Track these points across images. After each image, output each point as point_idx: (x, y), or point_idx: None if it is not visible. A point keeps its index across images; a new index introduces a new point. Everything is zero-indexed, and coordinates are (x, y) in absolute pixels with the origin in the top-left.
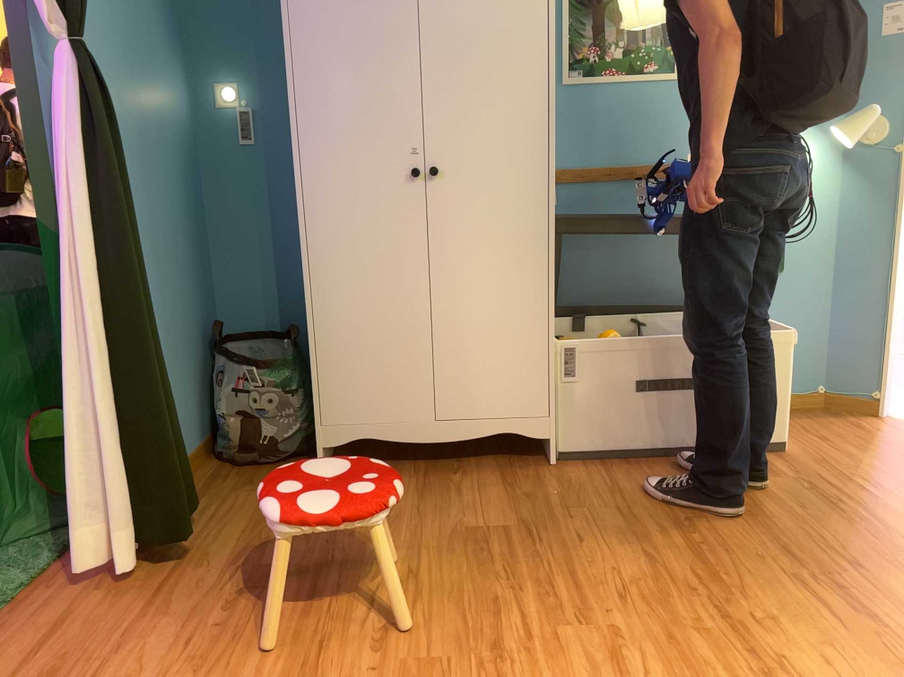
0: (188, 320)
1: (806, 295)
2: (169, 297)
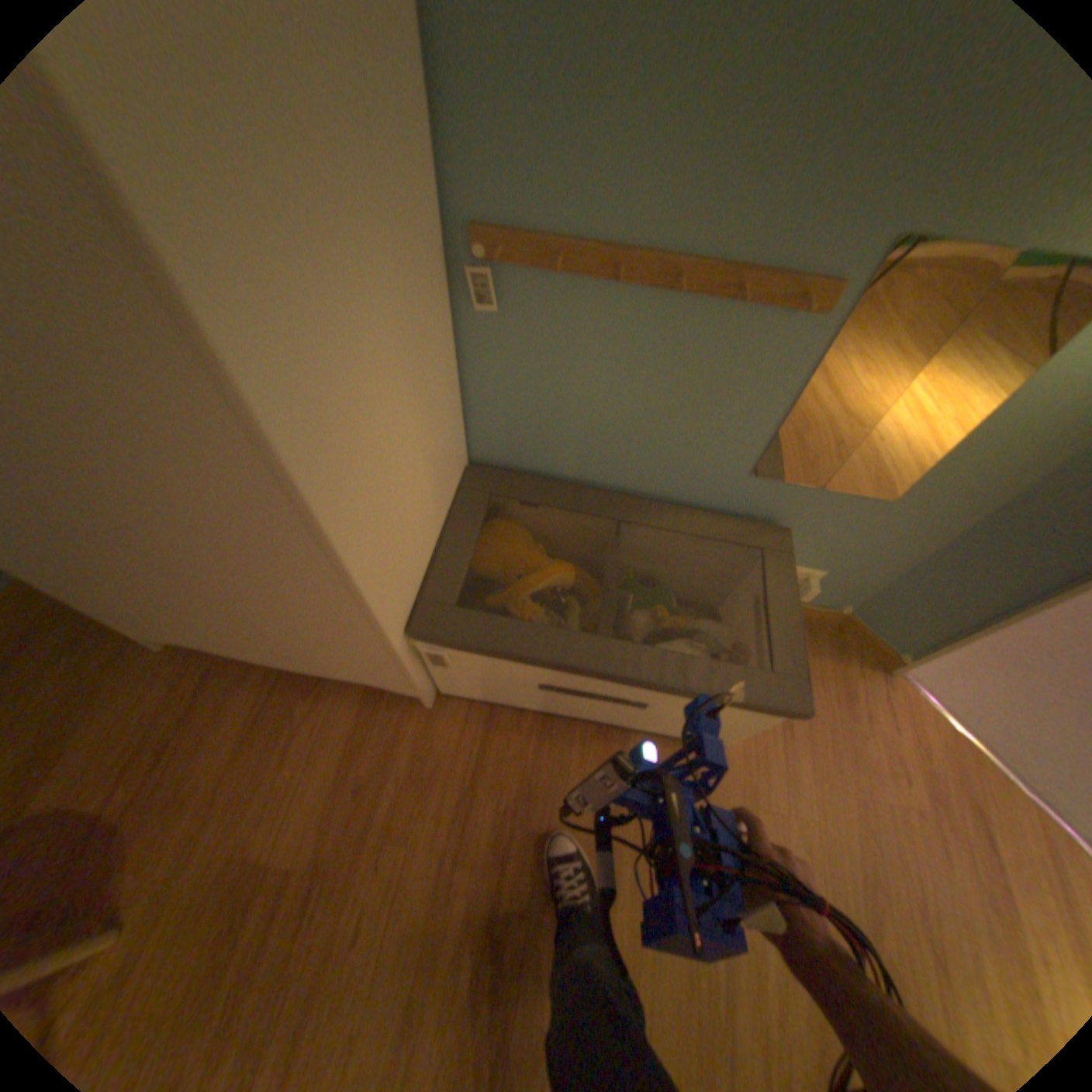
0: None
1: (913, 532)
2: None
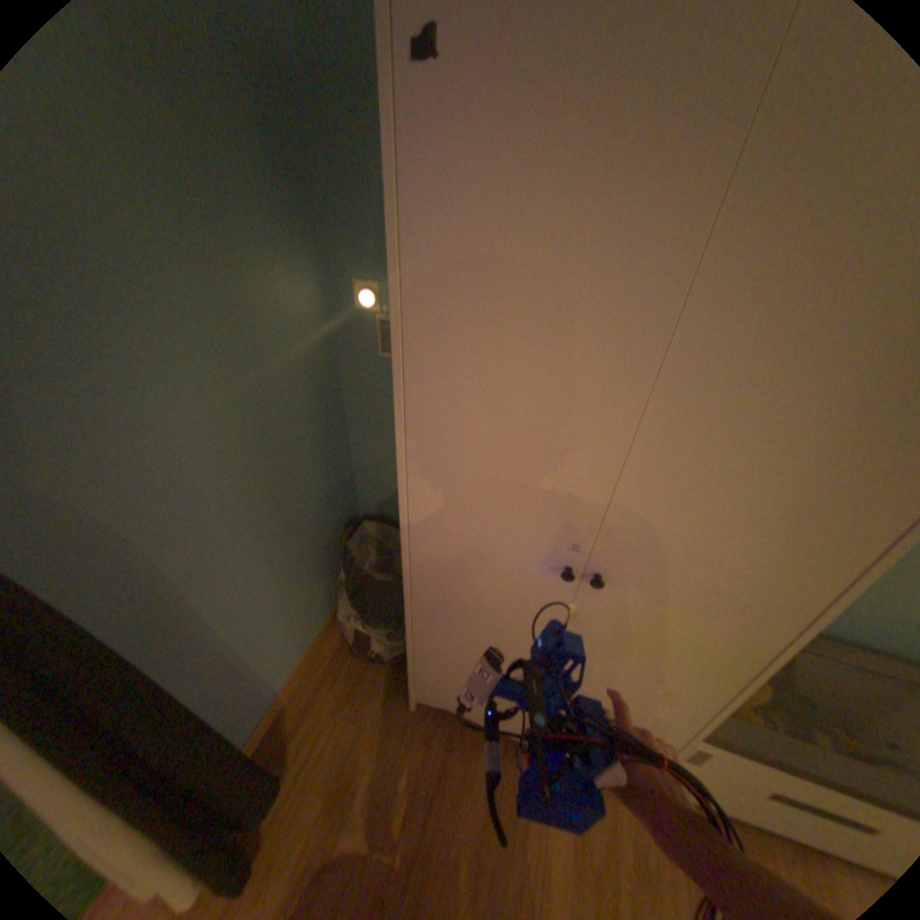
0: (313, 541)
1: None
2: (281, 551)
